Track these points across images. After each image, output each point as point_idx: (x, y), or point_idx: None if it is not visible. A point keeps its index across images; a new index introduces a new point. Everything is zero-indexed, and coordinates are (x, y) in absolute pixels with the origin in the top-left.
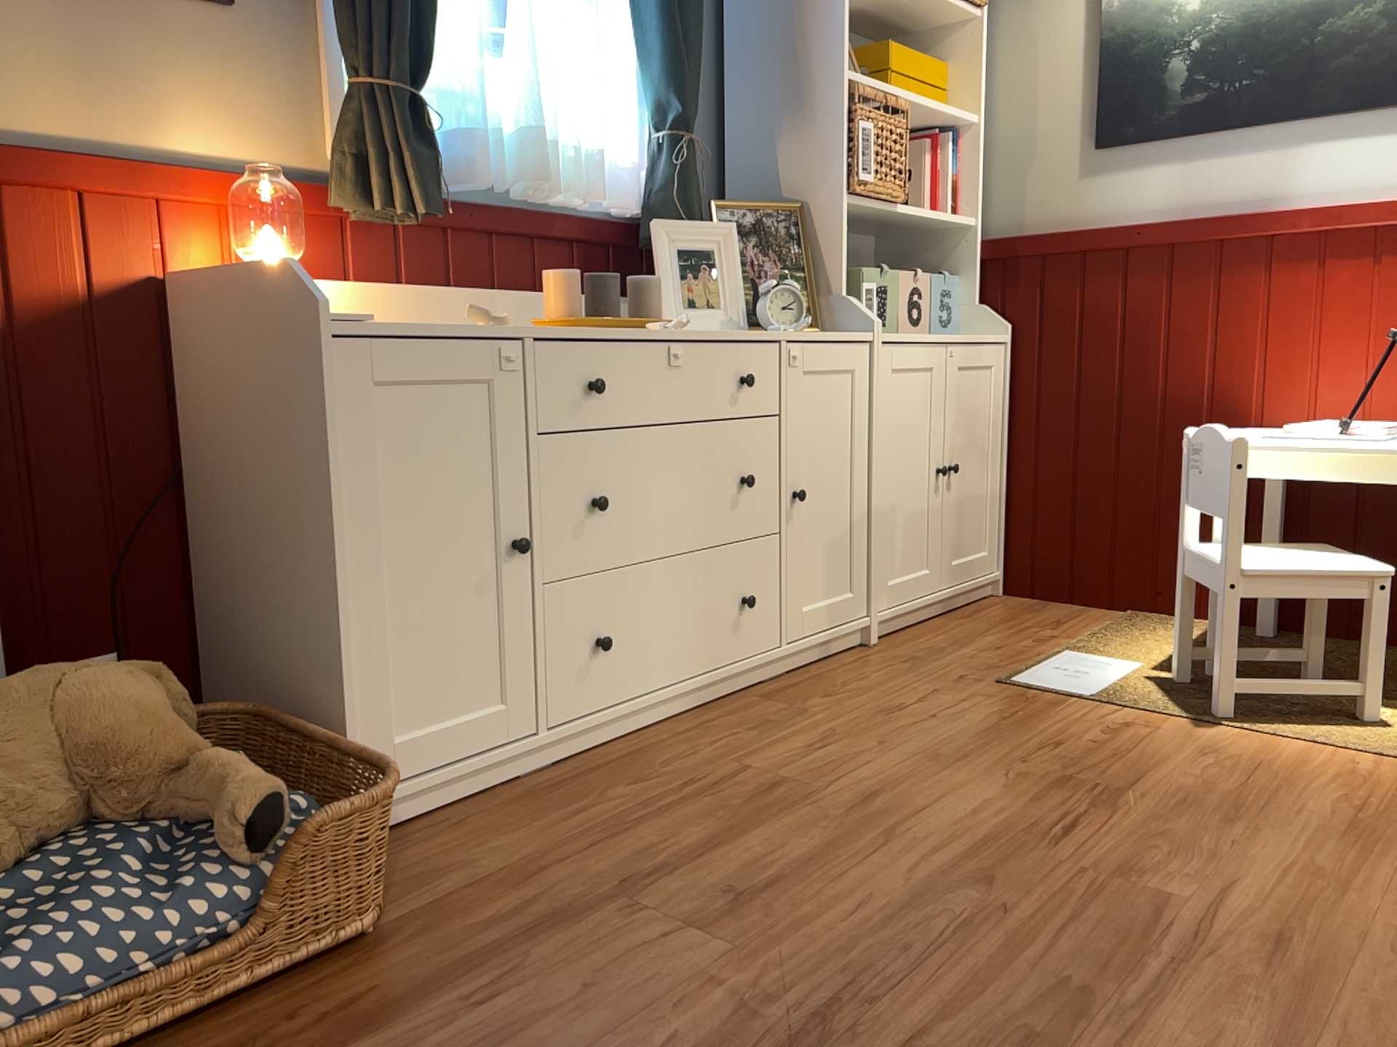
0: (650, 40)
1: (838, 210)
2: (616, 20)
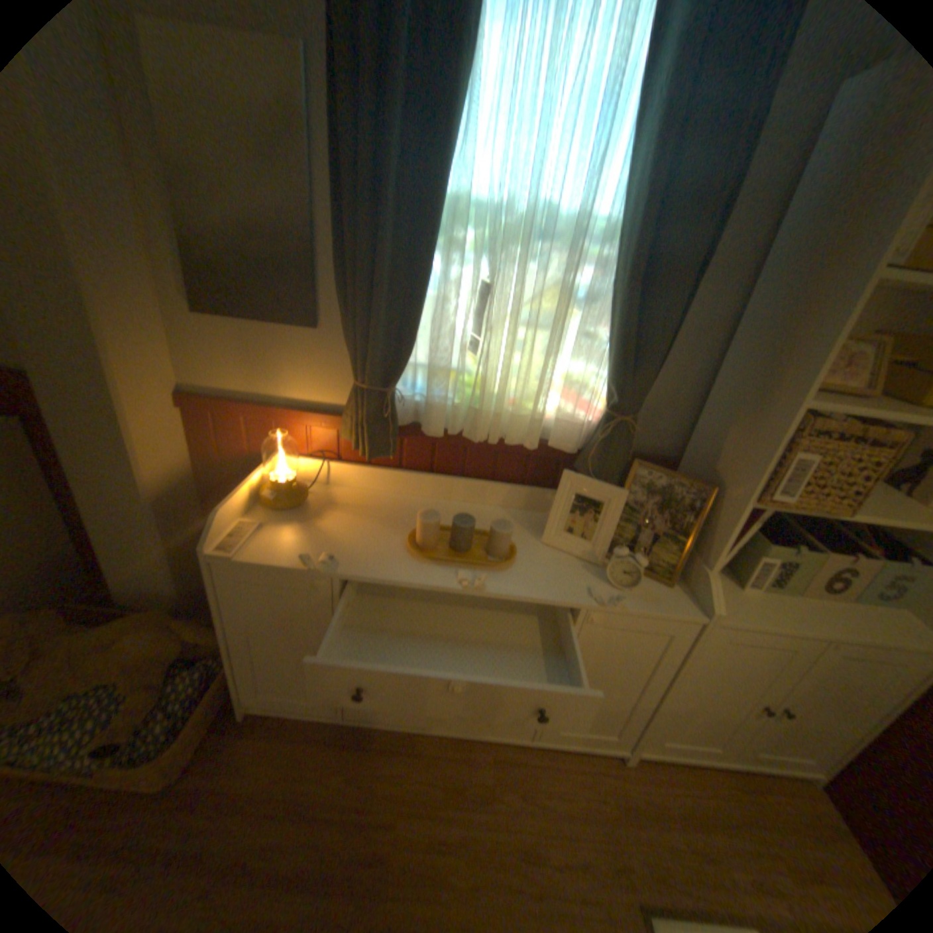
0: (614, 343)
1: (741, 514)
2: (600, 319)
